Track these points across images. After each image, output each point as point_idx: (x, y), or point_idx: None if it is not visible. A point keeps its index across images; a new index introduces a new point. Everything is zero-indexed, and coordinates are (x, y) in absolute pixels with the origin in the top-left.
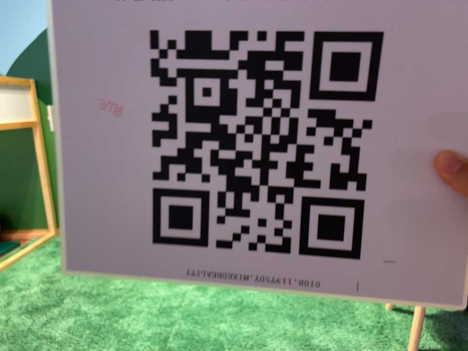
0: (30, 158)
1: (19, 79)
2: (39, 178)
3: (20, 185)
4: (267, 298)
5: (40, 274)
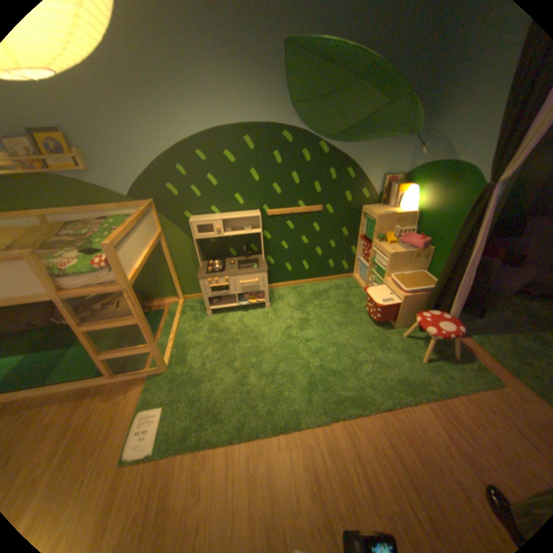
0: (158, 254)
1: (141, 200)
2: (169, 268)
3: (152, 272)
4: (344, 337)
5: (202, 336)
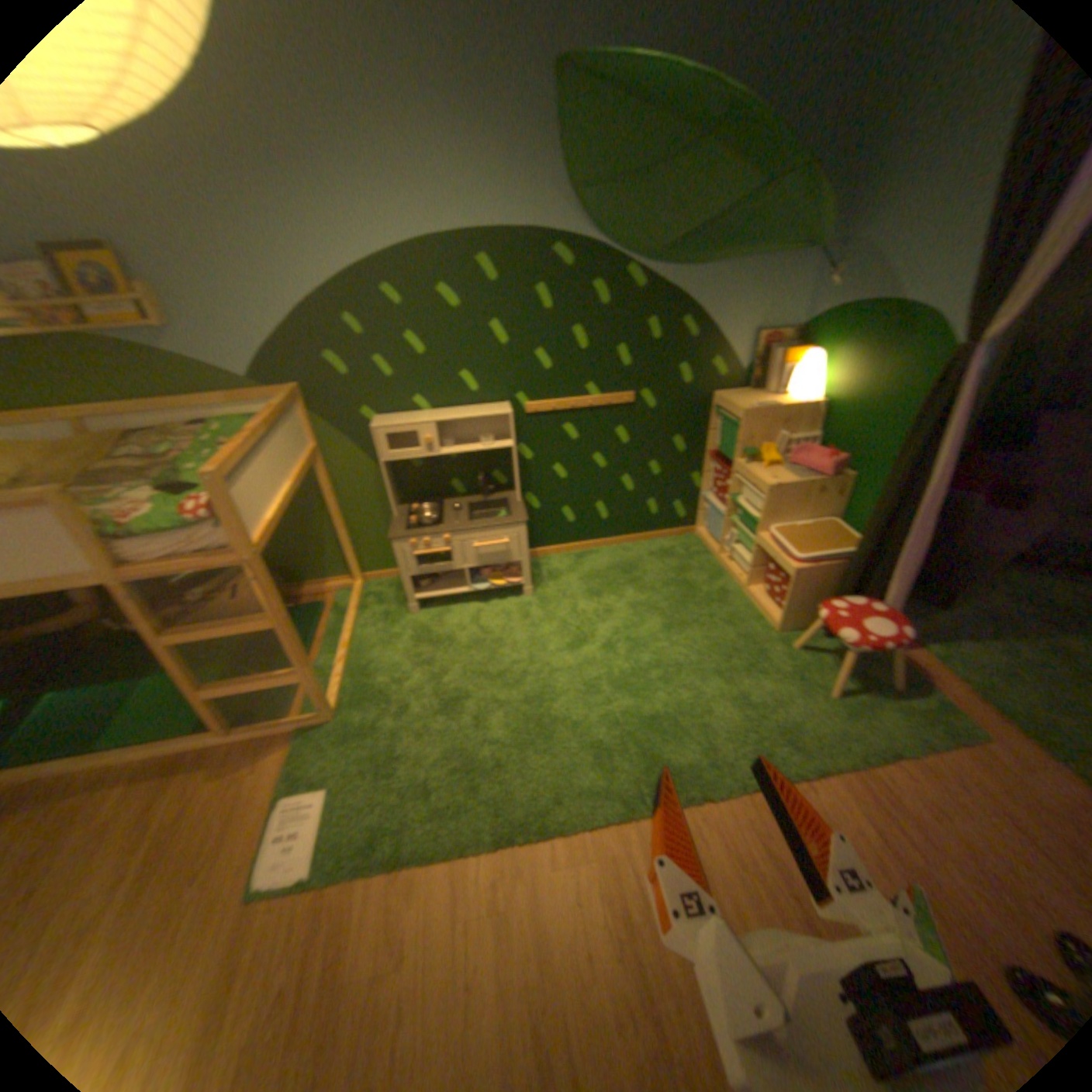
0: (312, 493)
1: (276, 385)
2: (334, 520)
3: (301, 529)
4: (680, 651)
5: (402, 652)
